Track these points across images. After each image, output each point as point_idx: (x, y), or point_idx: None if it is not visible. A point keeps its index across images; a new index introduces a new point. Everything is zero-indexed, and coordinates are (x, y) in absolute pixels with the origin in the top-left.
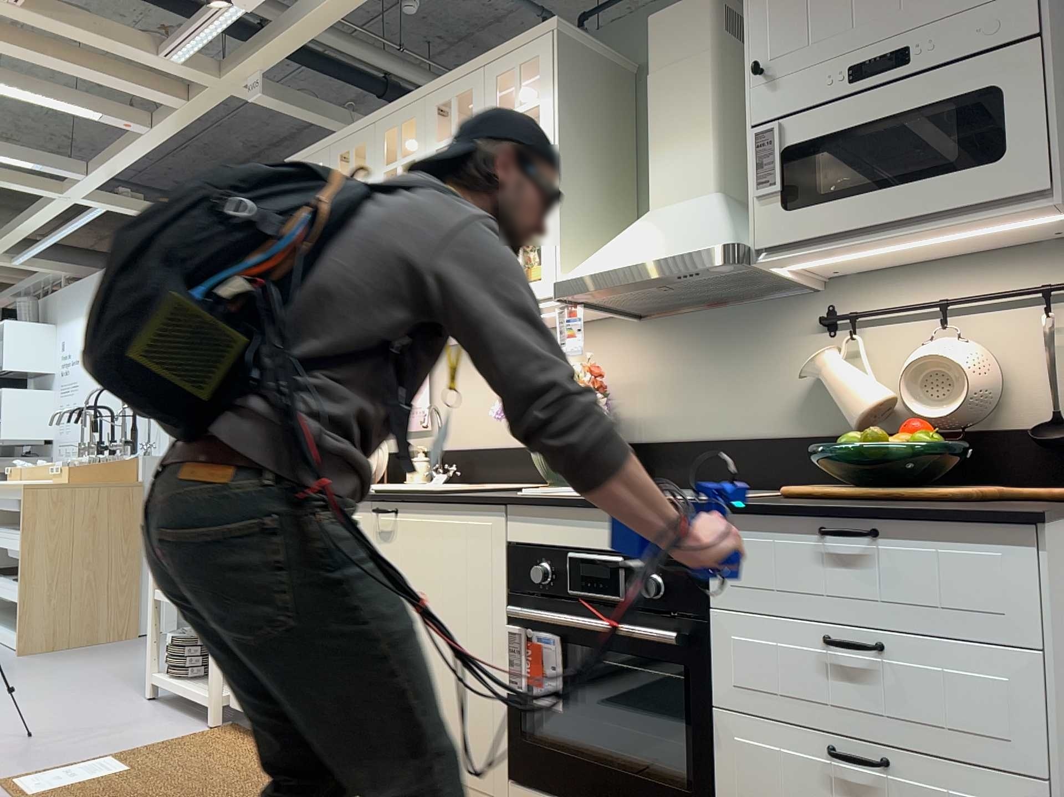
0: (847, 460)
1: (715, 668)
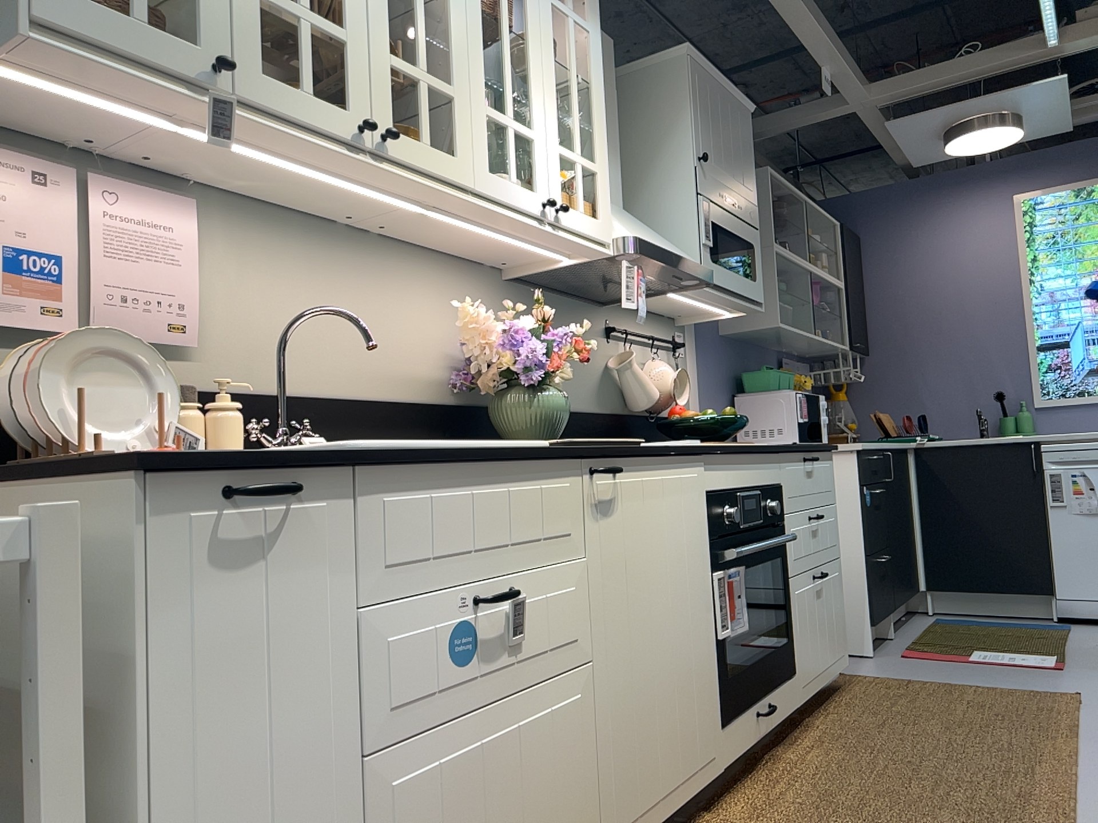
0: (710, 427)
1: (788, 553)
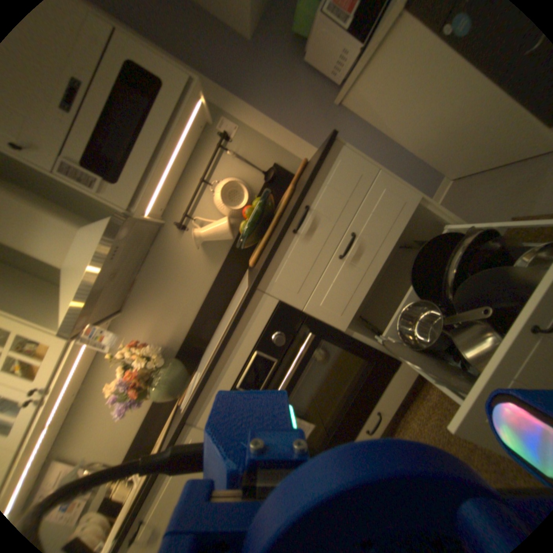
0: (250, 232)
1: (328, 322)
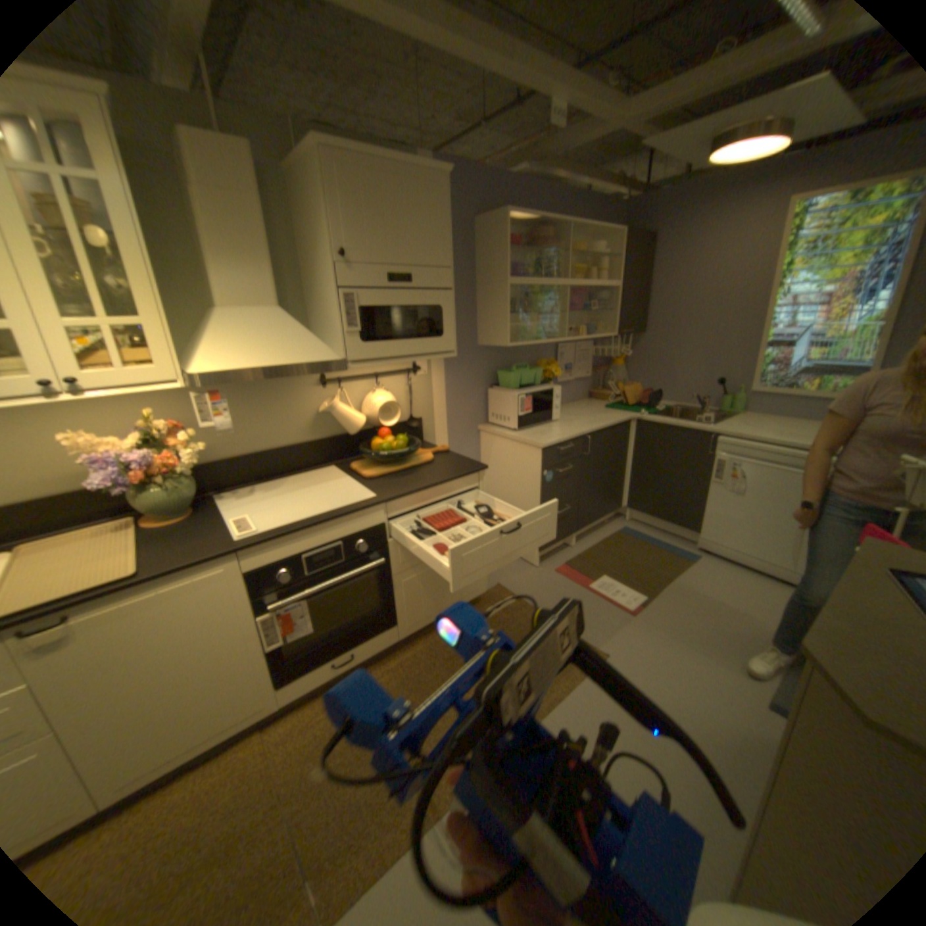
0: (384, 456)
1: (391, 564)
